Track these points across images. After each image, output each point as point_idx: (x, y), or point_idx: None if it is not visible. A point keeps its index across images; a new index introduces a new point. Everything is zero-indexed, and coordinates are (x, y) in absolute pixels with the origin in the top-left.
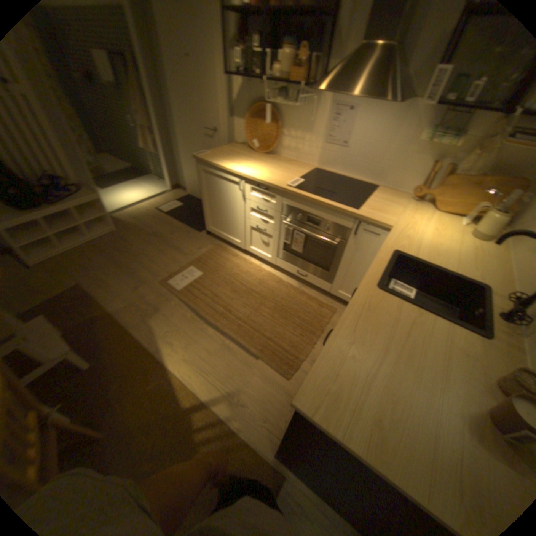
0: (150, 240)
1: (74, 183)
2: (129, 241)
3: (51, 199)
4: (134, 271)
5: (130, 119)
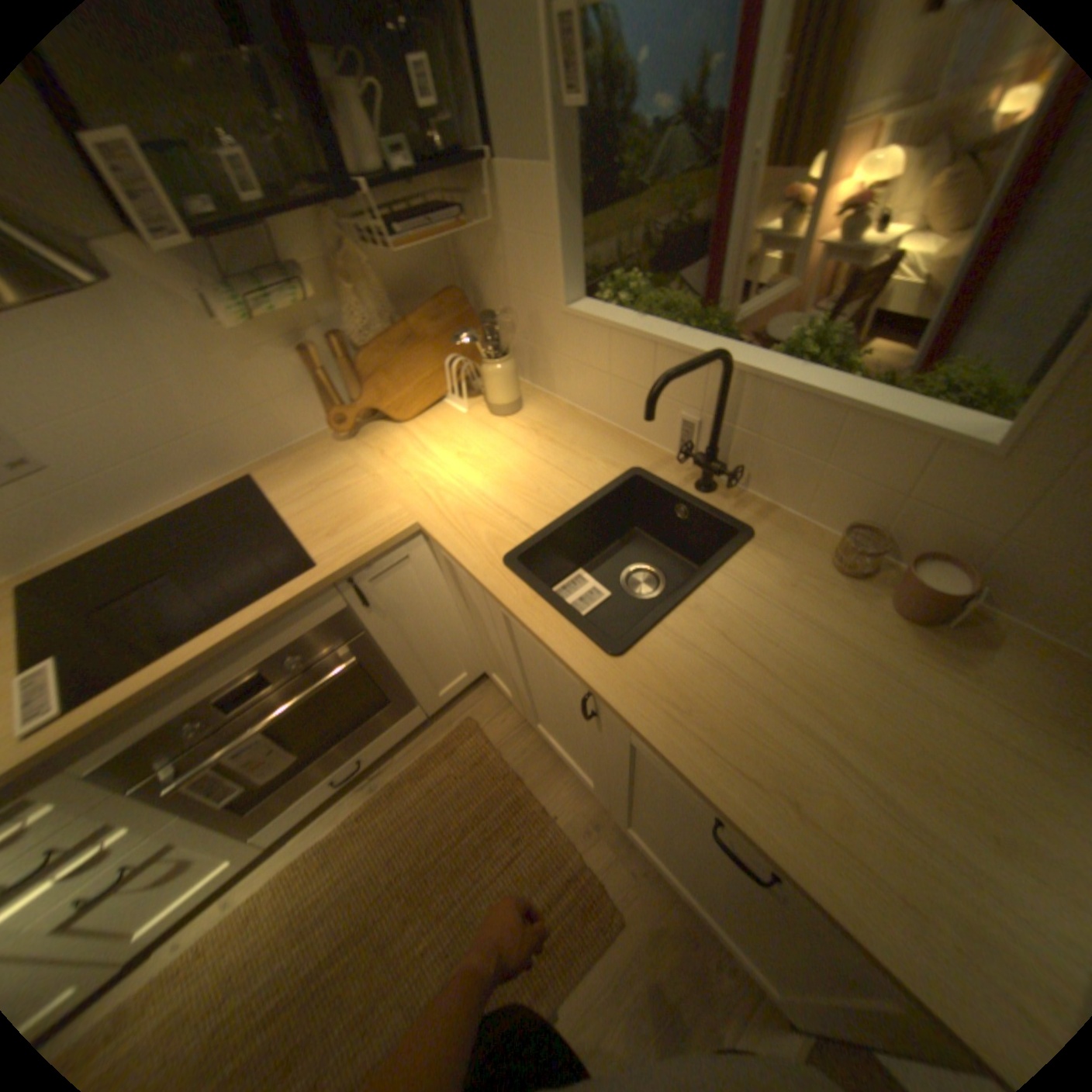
0: None
1: None
2: None
3: None
4: None
5: None
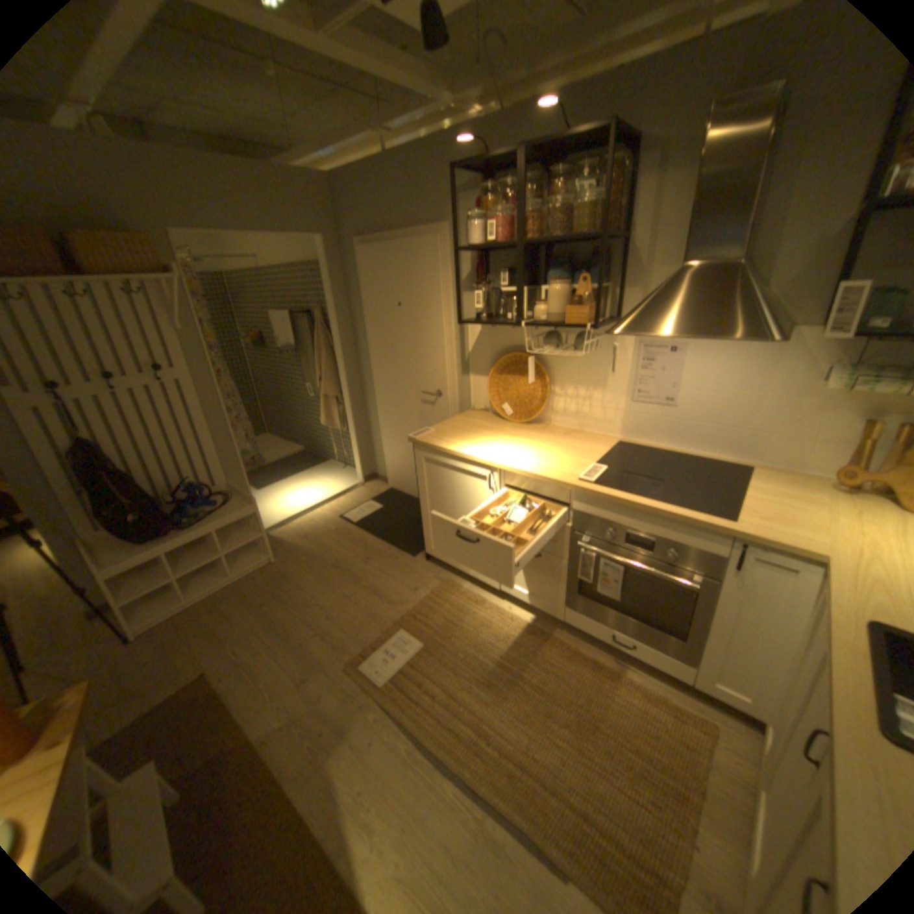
0: (332, 576)
1: (225, 490)
2: (298, 579)
3: (189, 519)
4: (304, 642)
5: (314, 388)
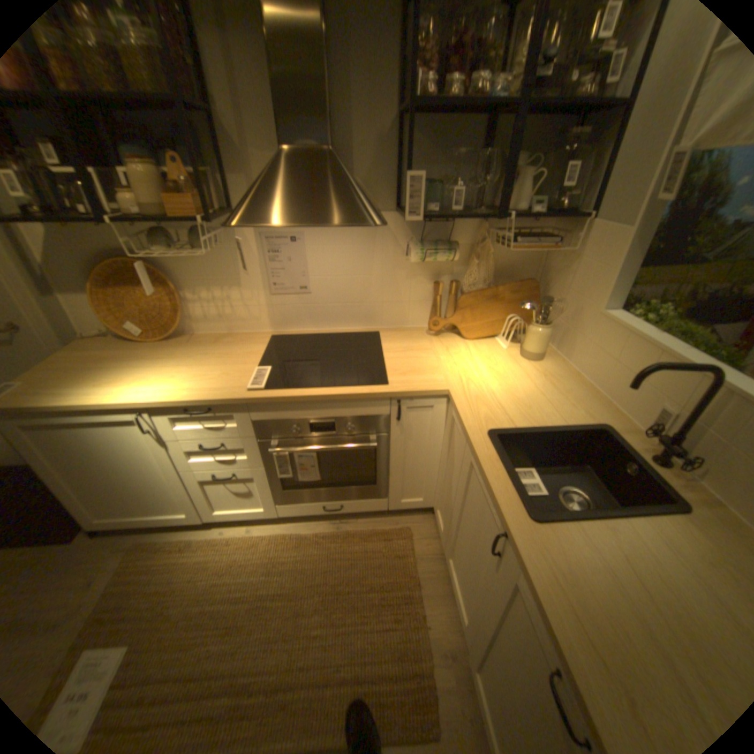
0: None
1: None
2: None
3: None
4: None
5: None
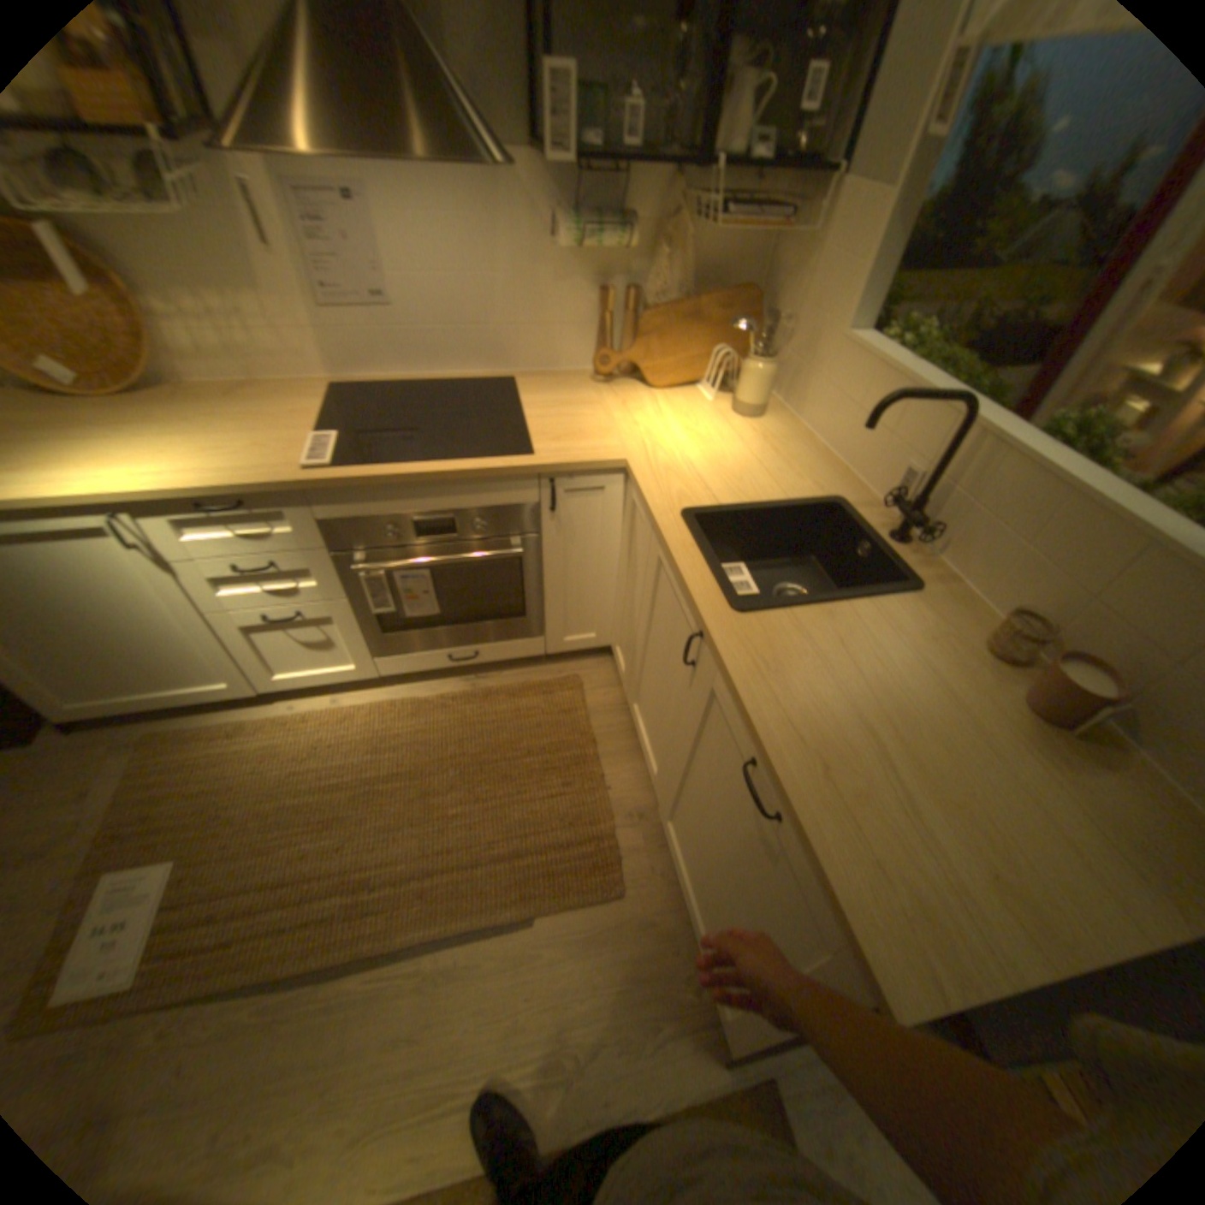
0: None
1: None
2: None
3: None
4: None
5: None
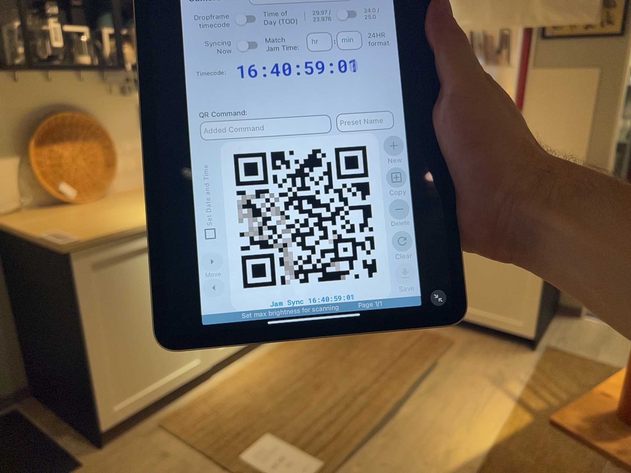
0: None
1: None
2: None
3: None
4: None
5: None
